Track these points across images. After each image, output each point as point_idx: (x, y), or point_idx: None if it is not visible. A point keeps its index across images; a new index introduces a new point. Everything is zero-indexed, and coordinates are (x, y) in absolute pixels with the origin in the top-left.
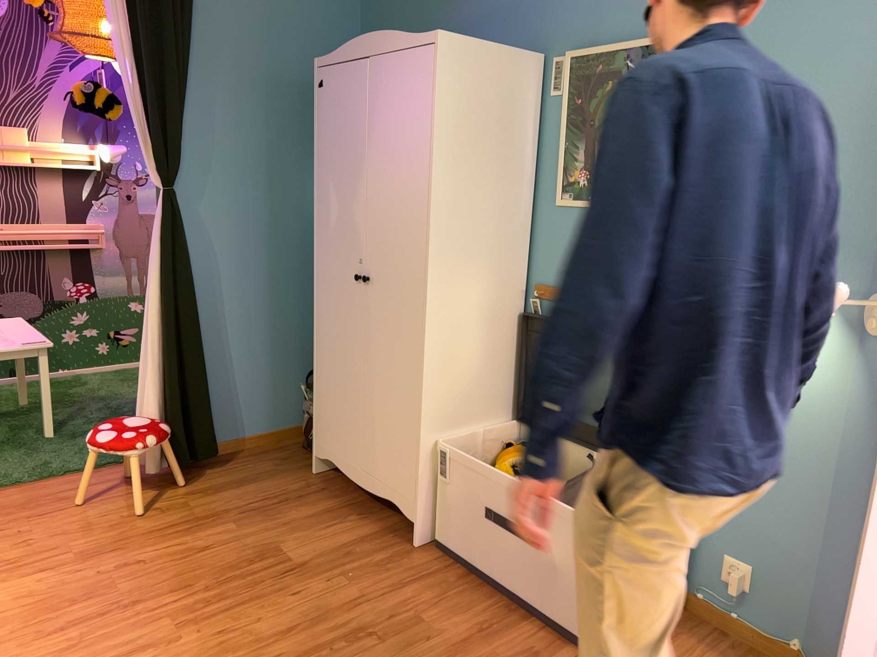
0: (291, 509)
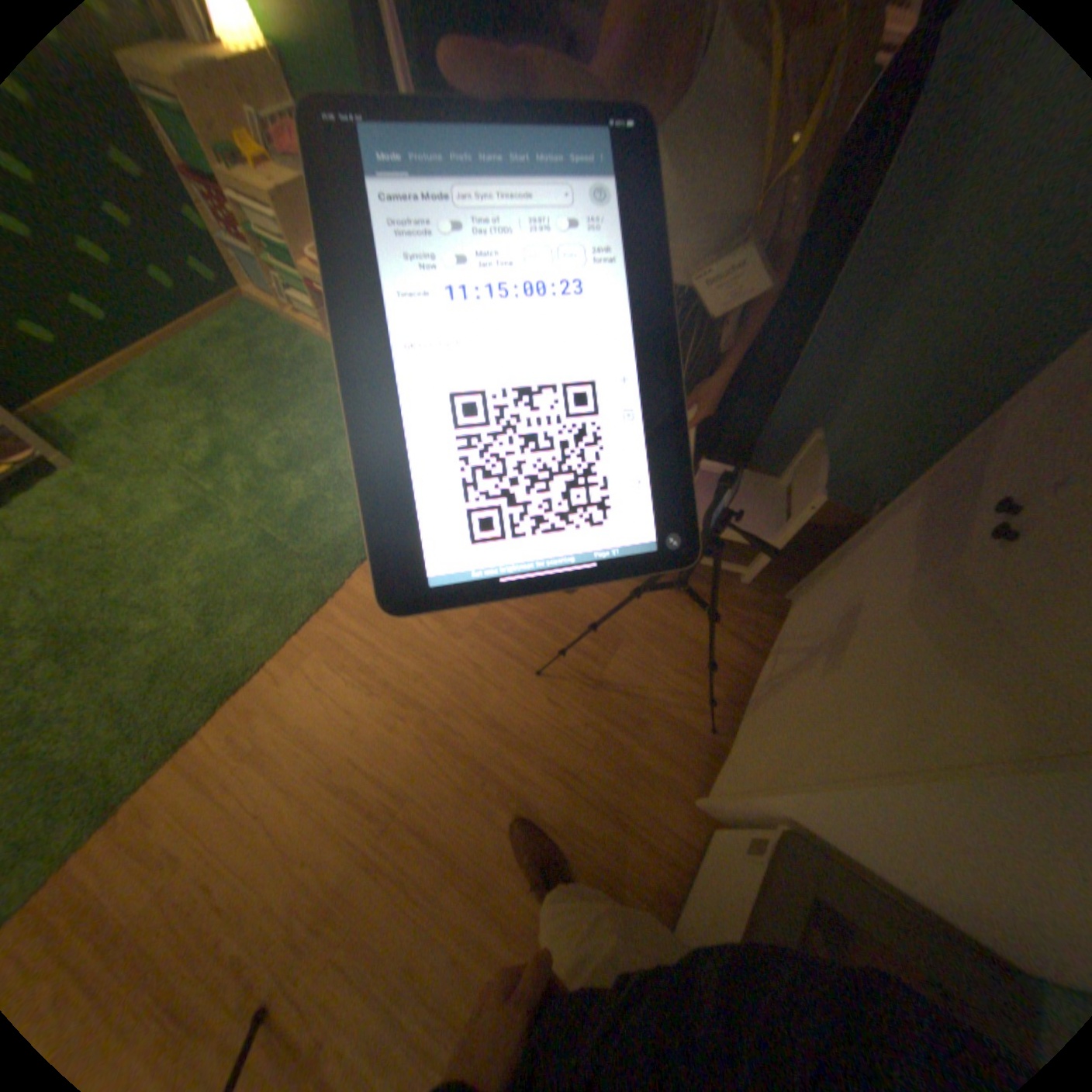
0: (694, 617)
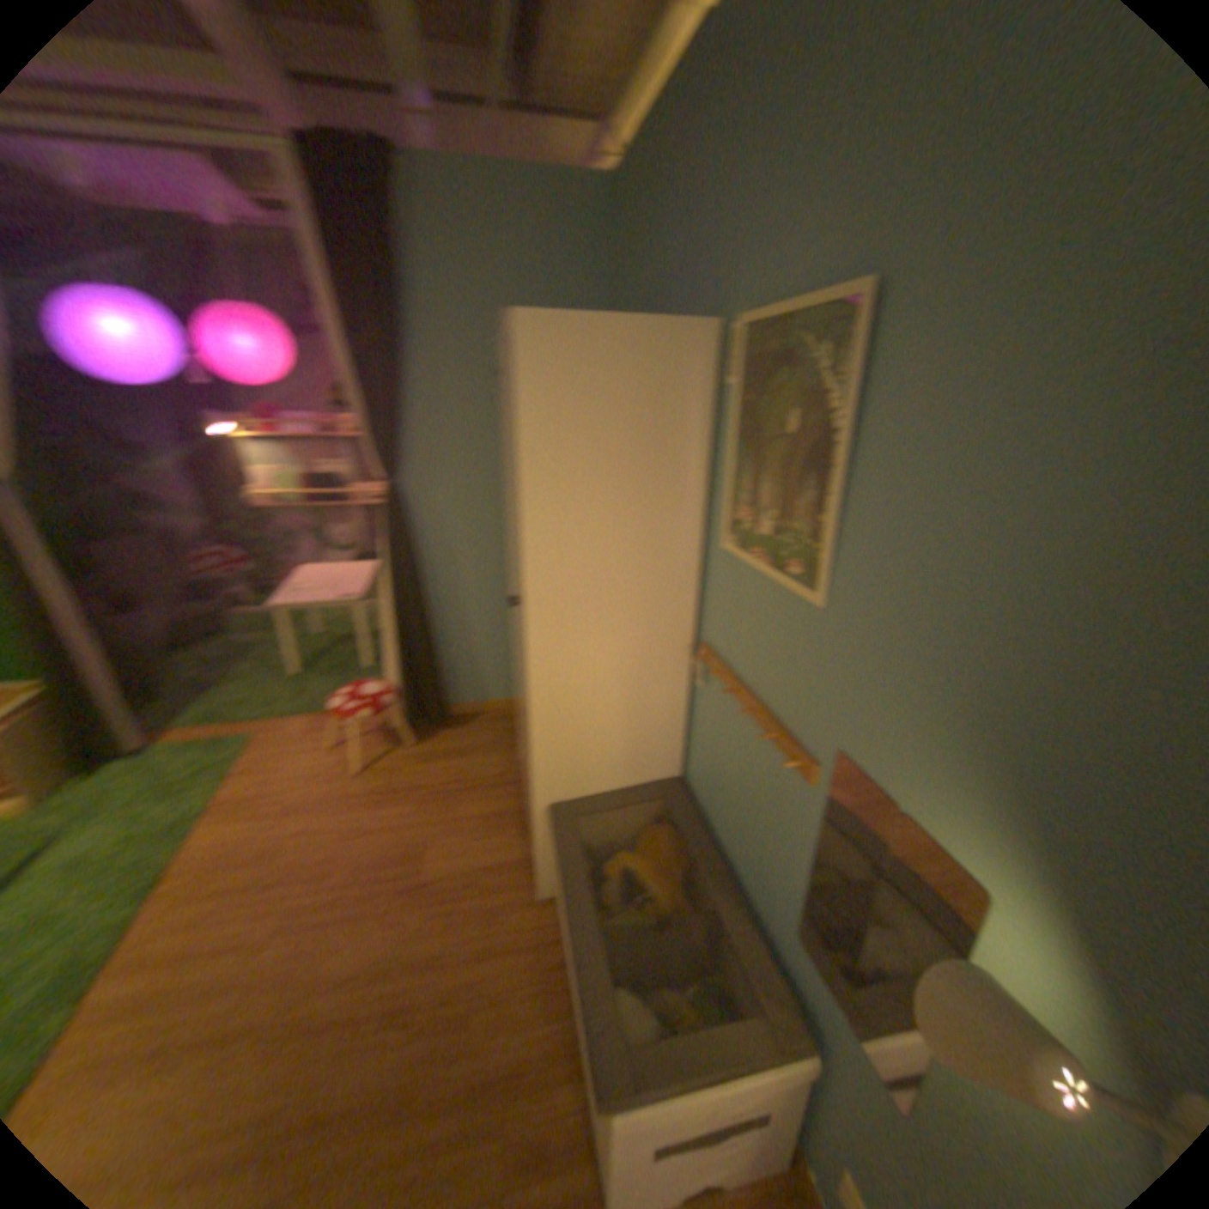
0: (468, 804)
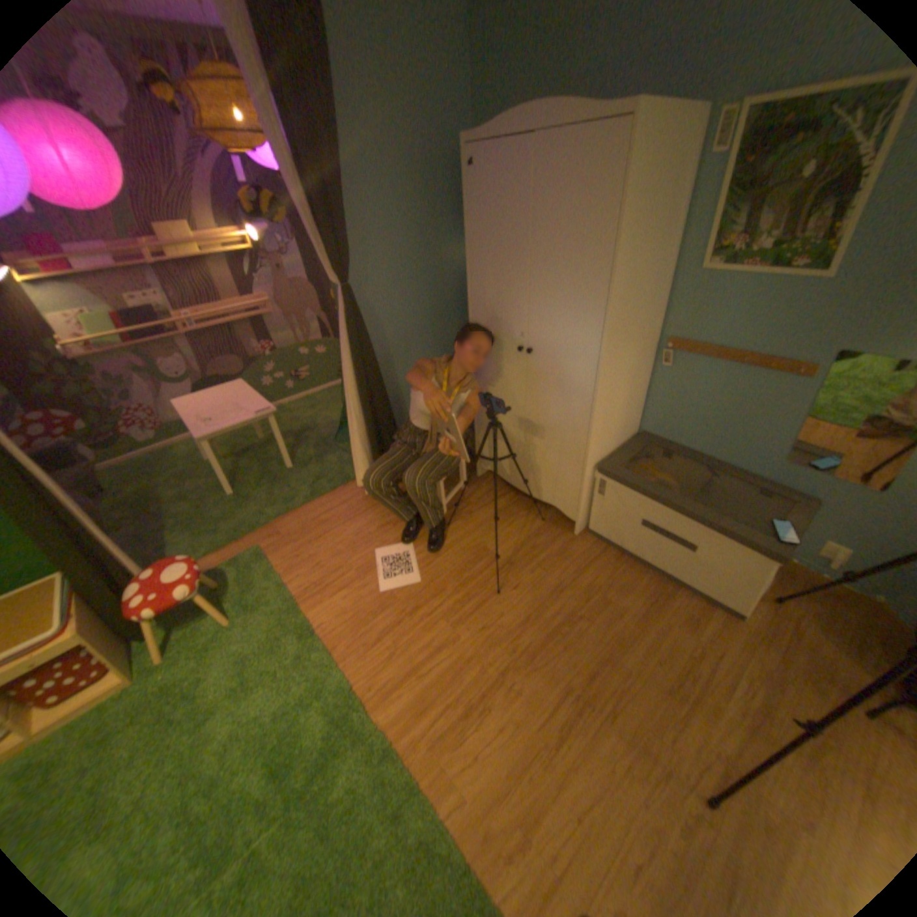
0: (476, 512)
